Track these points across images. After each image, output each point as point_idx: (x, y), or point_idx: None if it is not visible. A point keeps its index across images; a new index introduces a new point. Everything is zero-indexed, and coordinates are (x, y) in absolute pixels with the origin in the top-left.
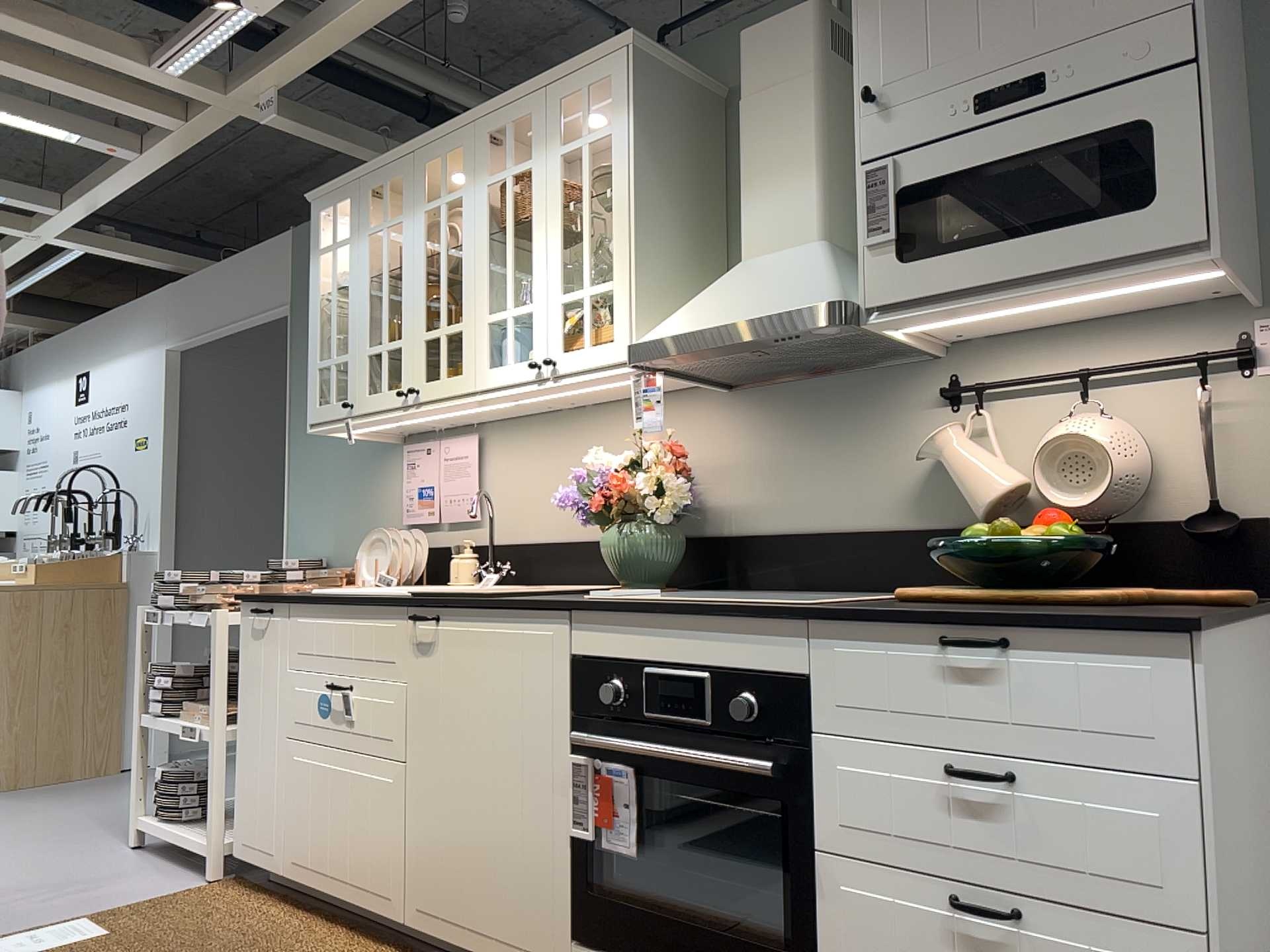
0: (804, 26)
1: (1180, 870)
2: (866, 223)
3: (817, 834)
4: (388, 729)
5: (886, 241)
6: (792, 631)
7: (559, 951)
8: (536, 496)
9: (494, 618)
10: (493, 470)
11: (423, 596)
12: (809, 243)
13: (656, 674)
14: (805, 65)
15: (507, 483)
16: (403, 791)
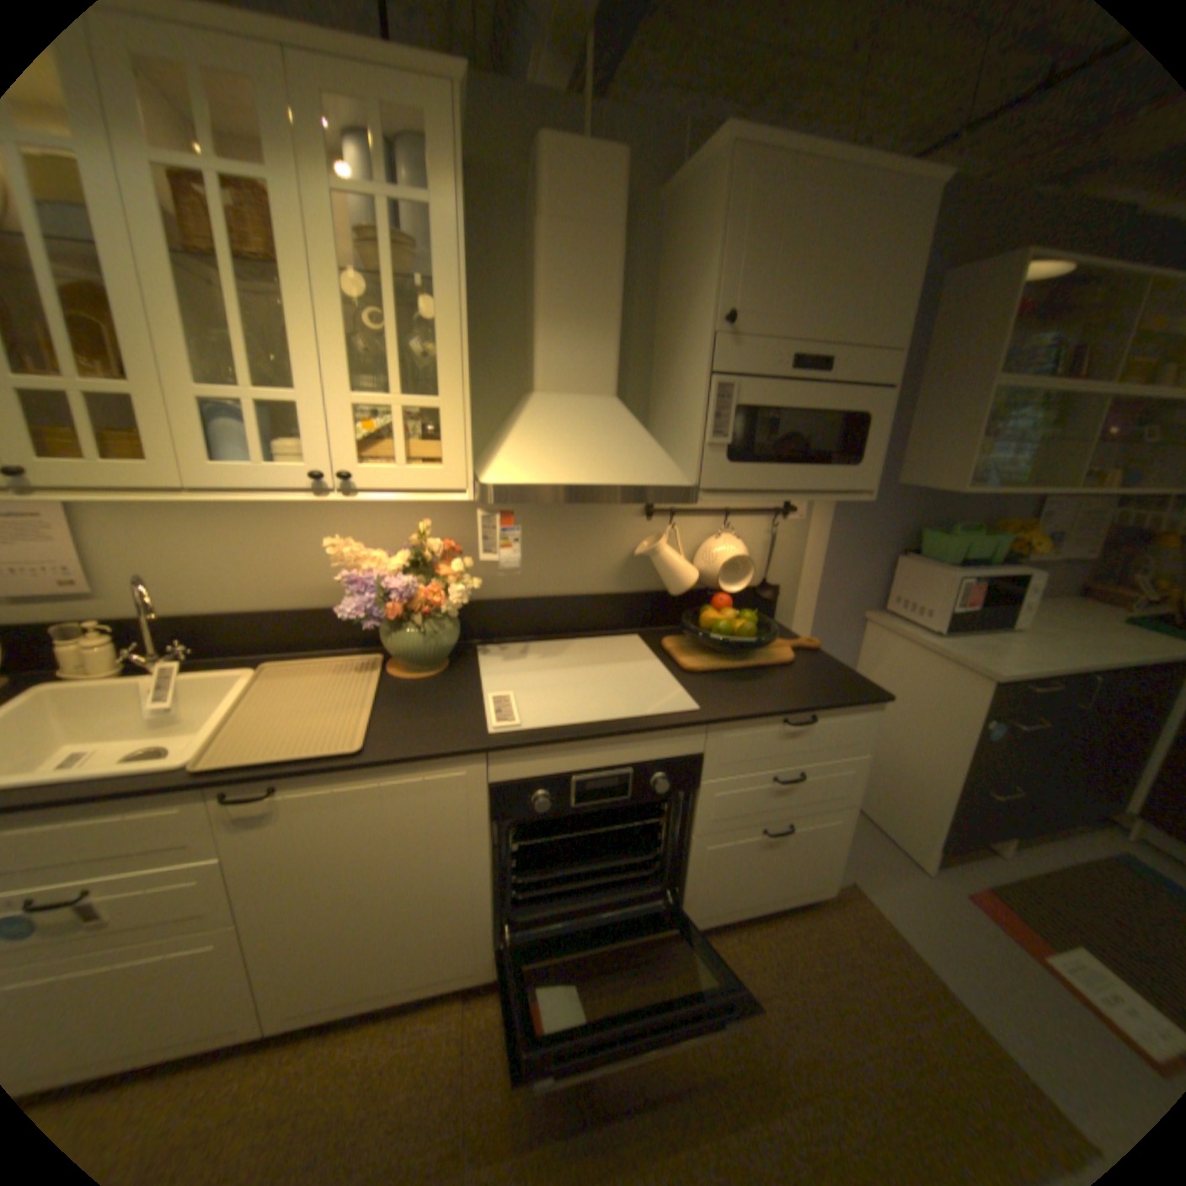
0: (620, 169)
1: (856, 789)
2: (713, 424)
3: (696, 830)
4: (193, 908)
5: (725, 443)
6: (697, 732)
7: (481, 966)
8: (201, 564)
9: (380, 774)
10: (104, 532)
11: (223, 767)
12: (609, 397)
13: (584, 778)
14: (617, 216)
15: (139, 549)
16: (240, 947)
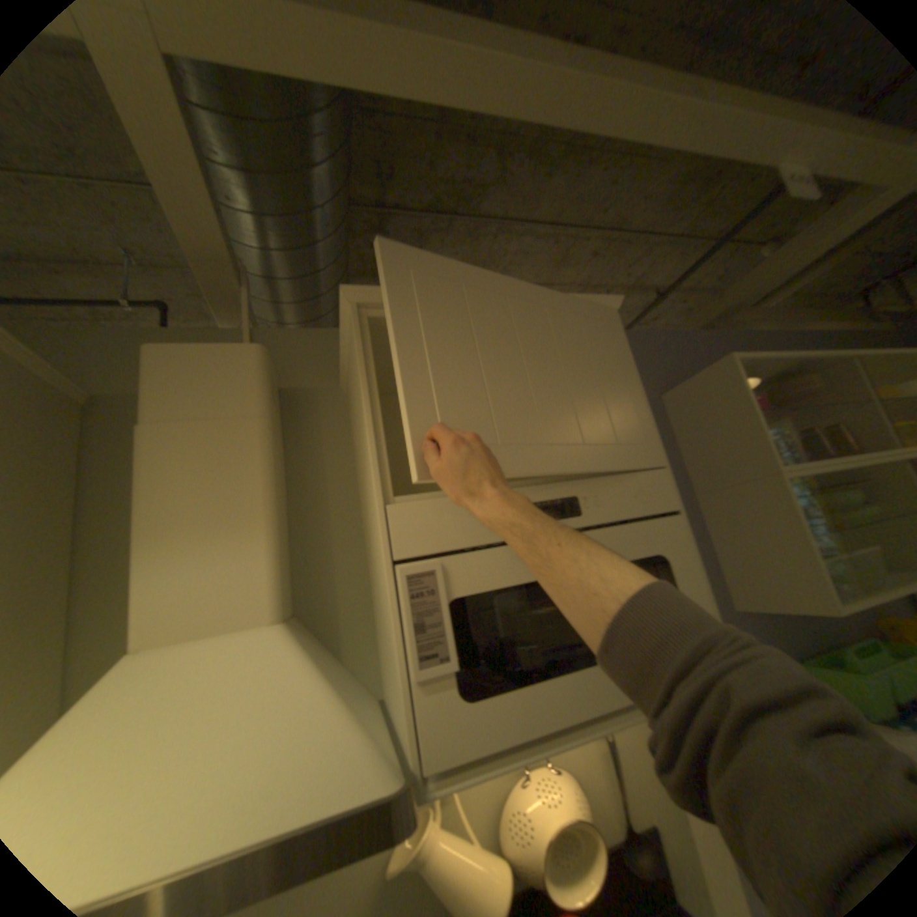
0: (251, 363)
1: None
2: (416, 645)
3: None
4: None
5: (448, 671)
6: None
7: None
8: None
9: None
10: None
11: None
12: (263, 626)
13: None
14: (252, 406)
15: None
16: None
